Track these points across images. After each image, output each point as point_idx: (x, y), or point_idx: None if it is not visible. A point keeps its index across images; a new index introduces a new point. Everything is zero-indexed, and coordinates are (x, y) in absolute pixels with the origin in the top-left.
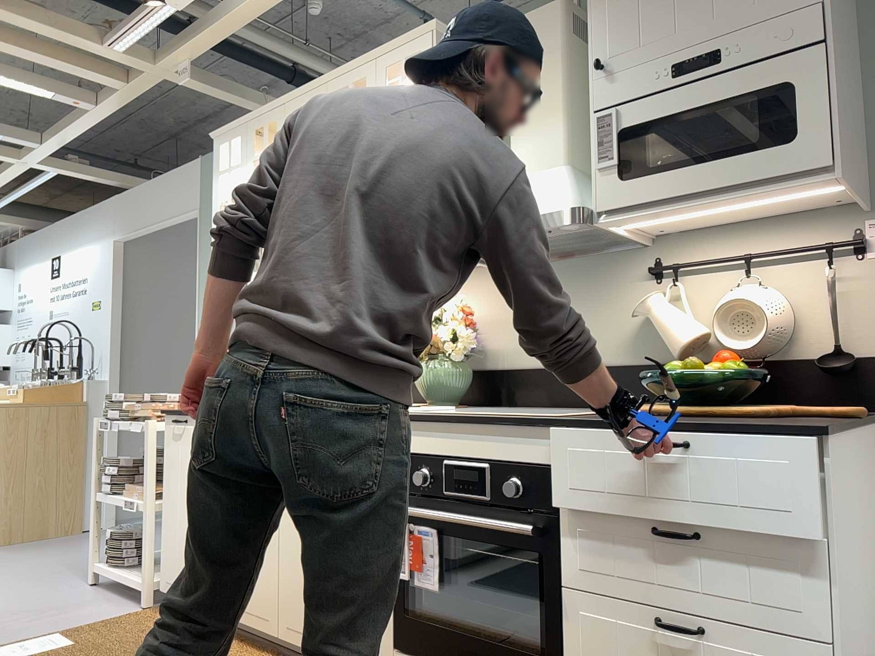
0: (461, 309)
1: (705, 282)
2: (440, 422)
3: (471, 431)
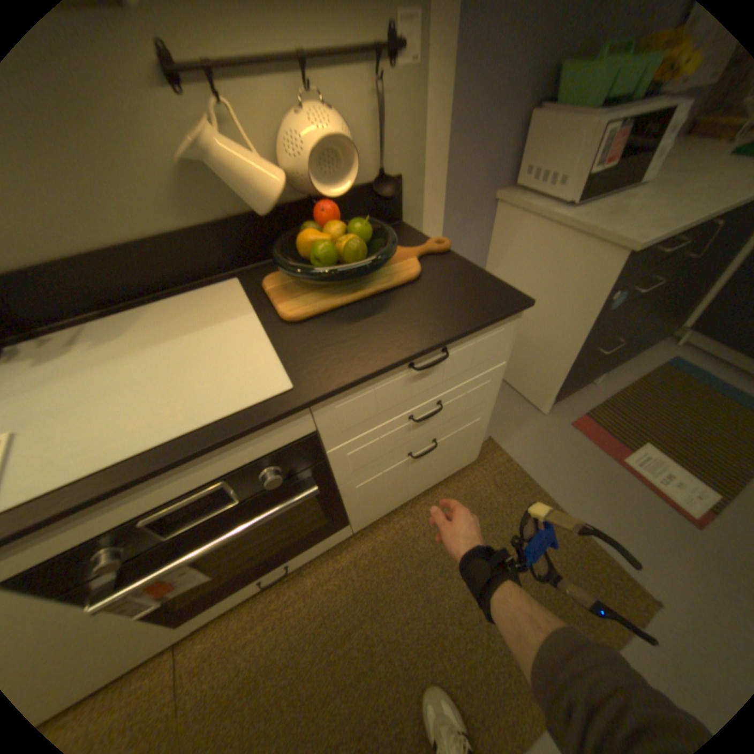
0: None
1: (248, 96)
2: (93, 502)
3: (168, 473)
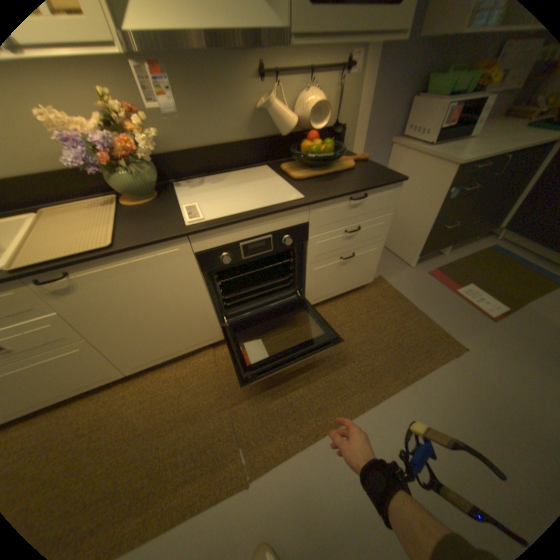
0: (123, 108)
1: (287, 83)
2: (235, 224)
3: (257, 222)
